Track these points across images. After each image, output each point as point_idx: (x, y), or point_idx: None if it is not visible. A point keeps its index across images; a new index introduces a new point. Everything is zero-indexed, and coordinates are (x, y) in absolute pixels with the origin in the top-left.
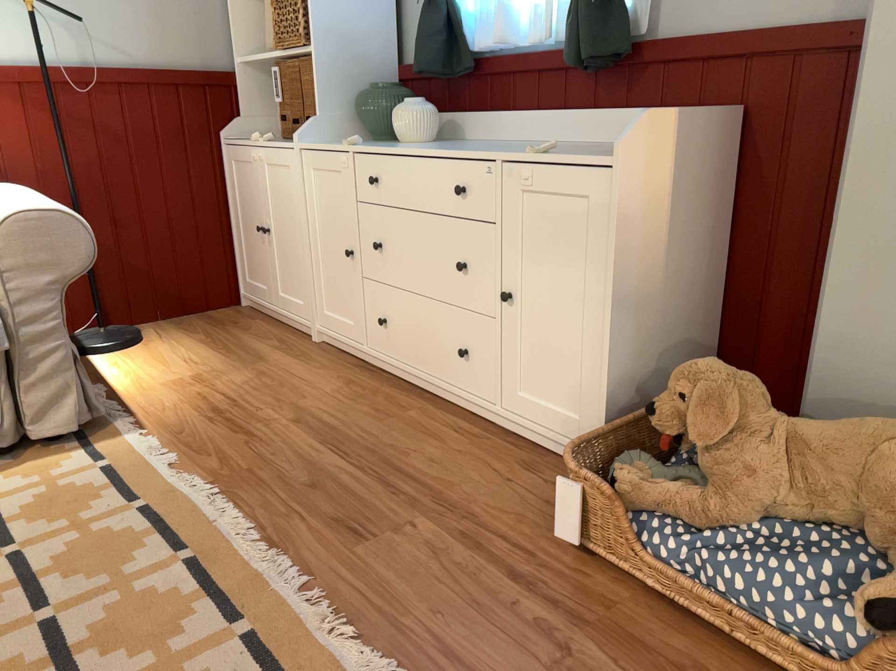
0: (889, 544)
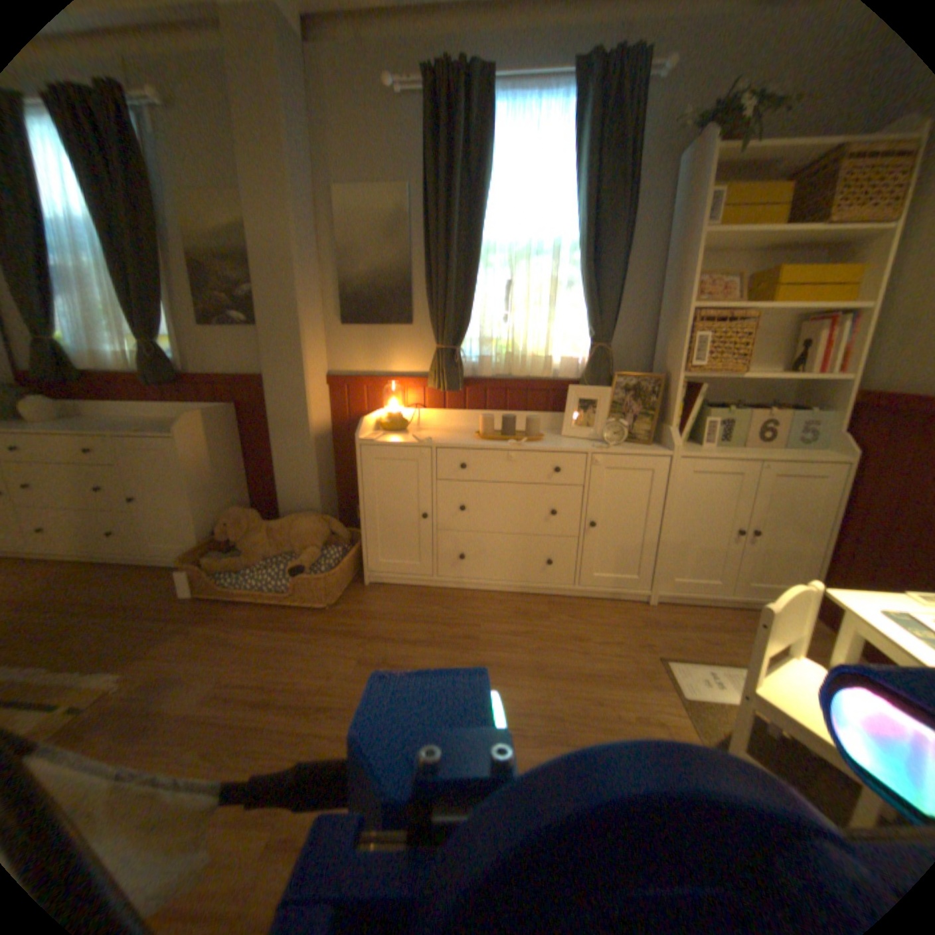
0: (302, 553)
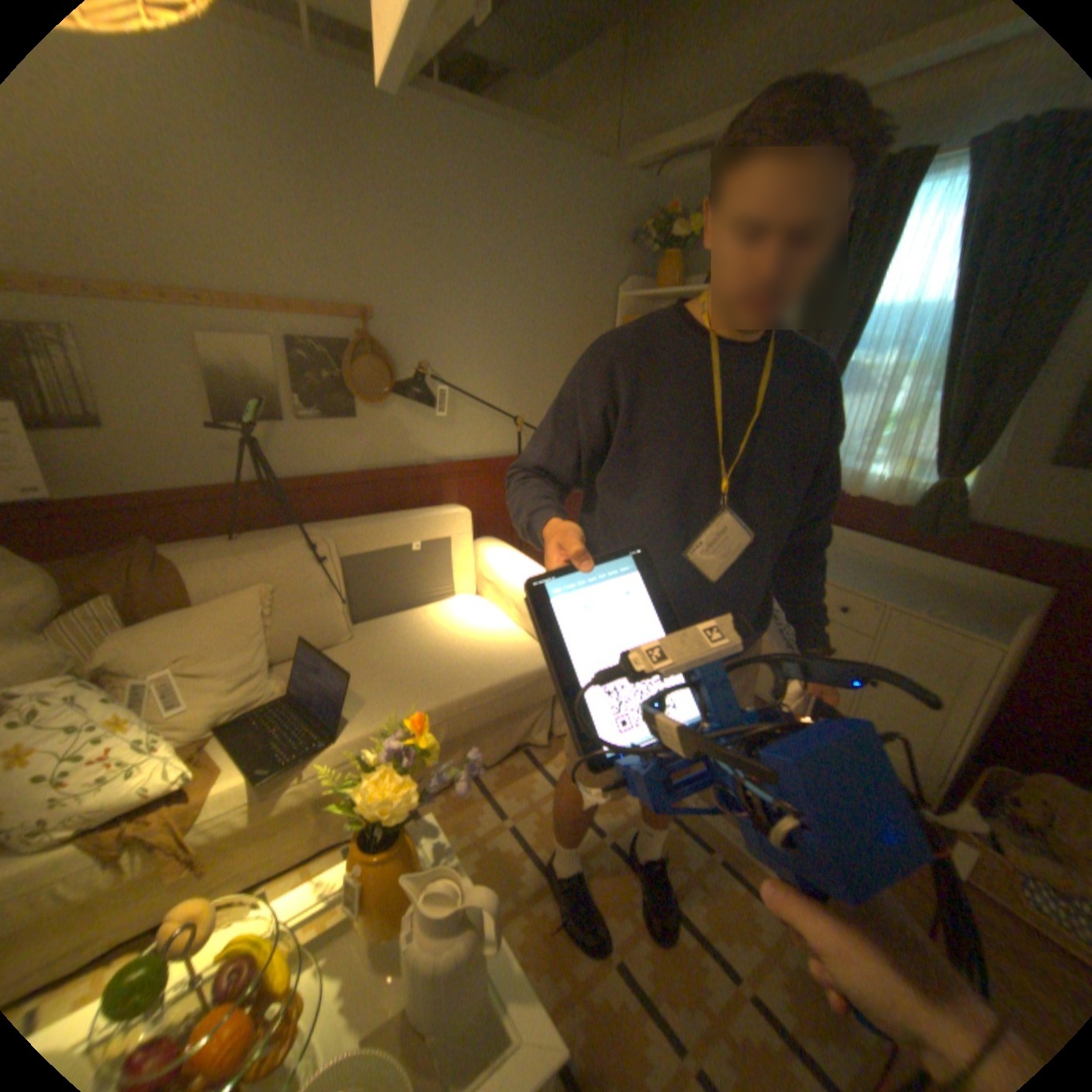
0: None
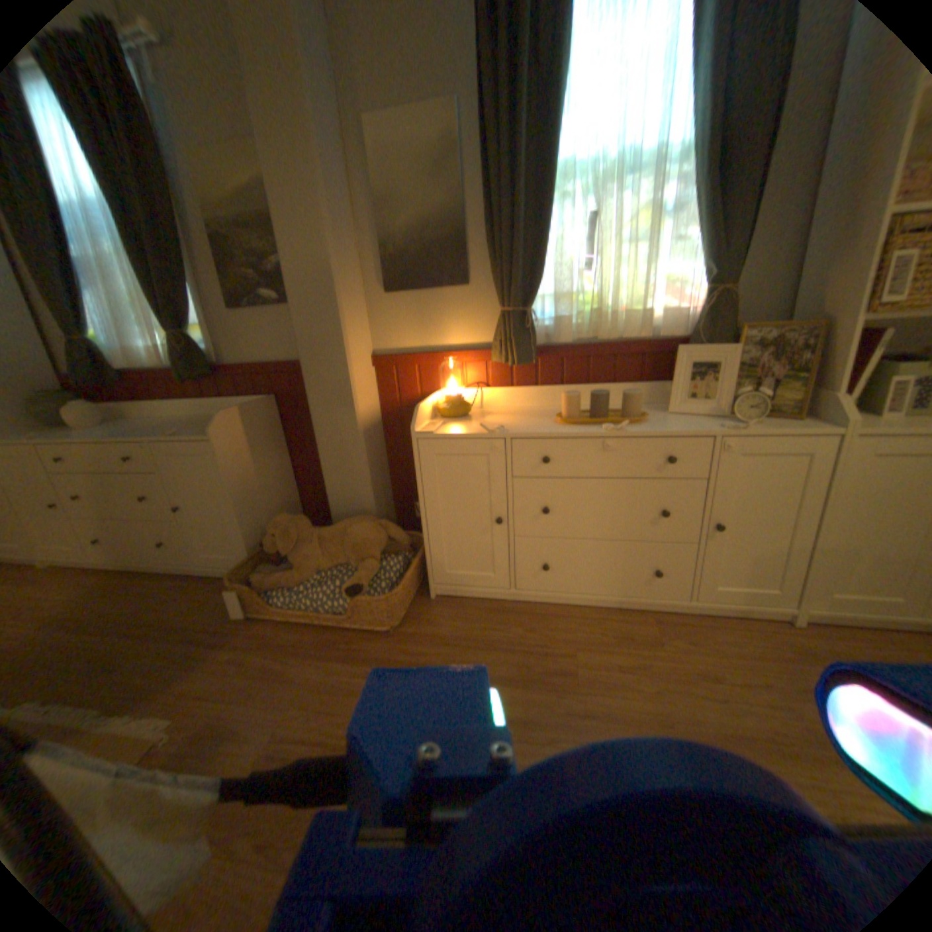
0: (359, 565)
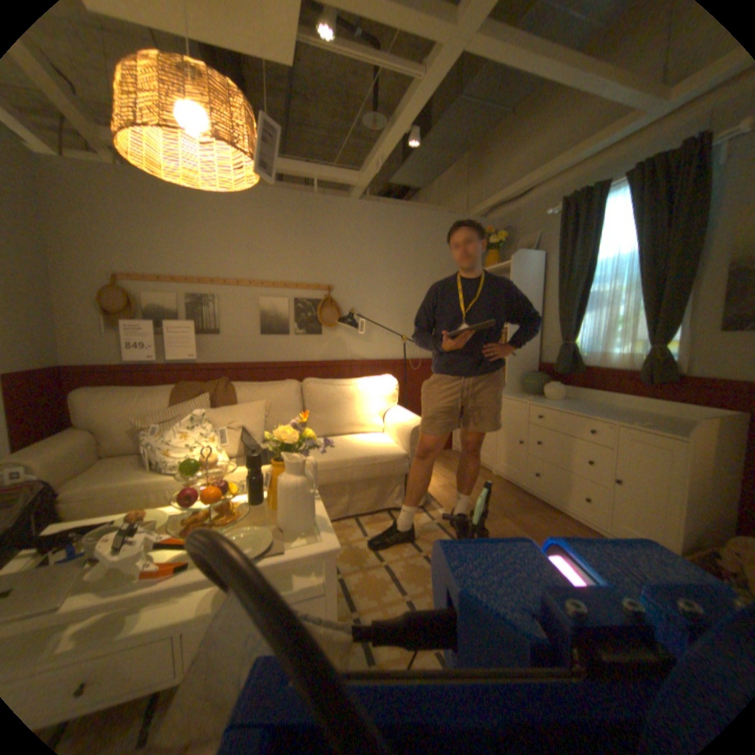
0: None
